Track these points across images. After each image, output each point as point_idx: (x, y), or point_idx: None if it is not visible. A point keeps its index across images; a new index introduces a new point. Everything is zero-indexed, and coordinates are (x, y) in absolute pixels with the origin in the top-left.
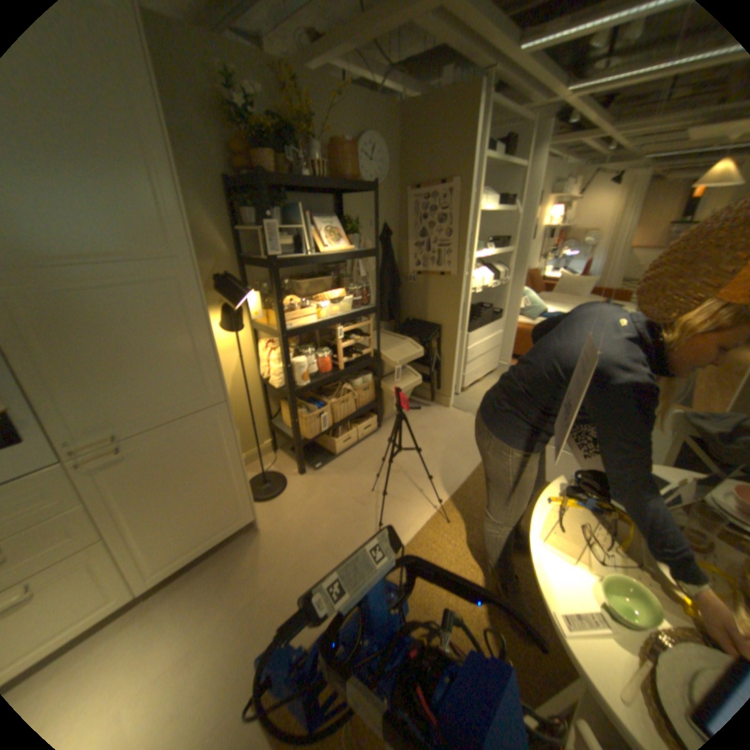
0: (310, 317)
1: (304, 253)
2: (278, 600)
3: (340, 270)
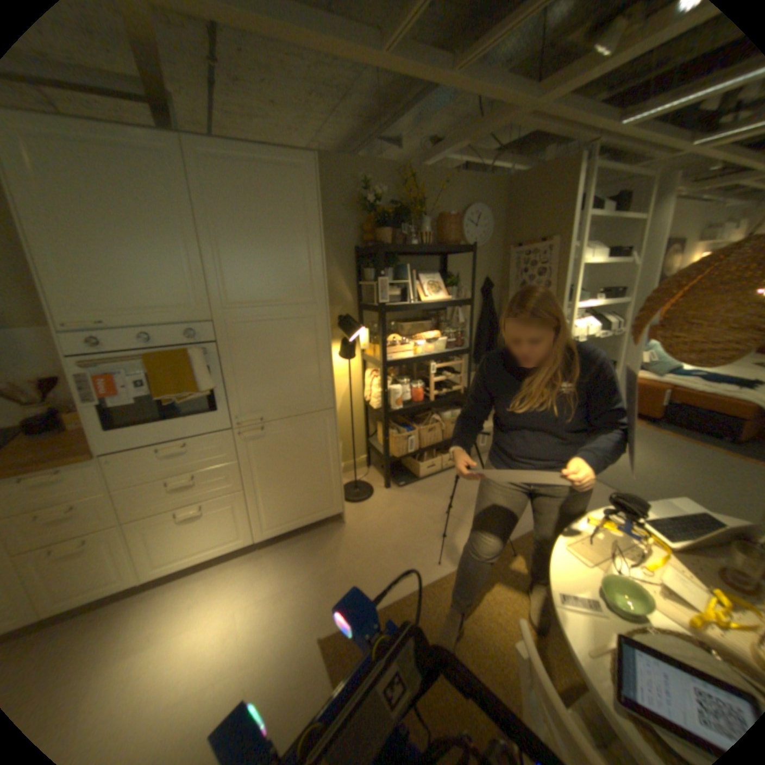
0: (409, 352)
1: (409, 301)
2: (351, 576)
3: (441, 316)
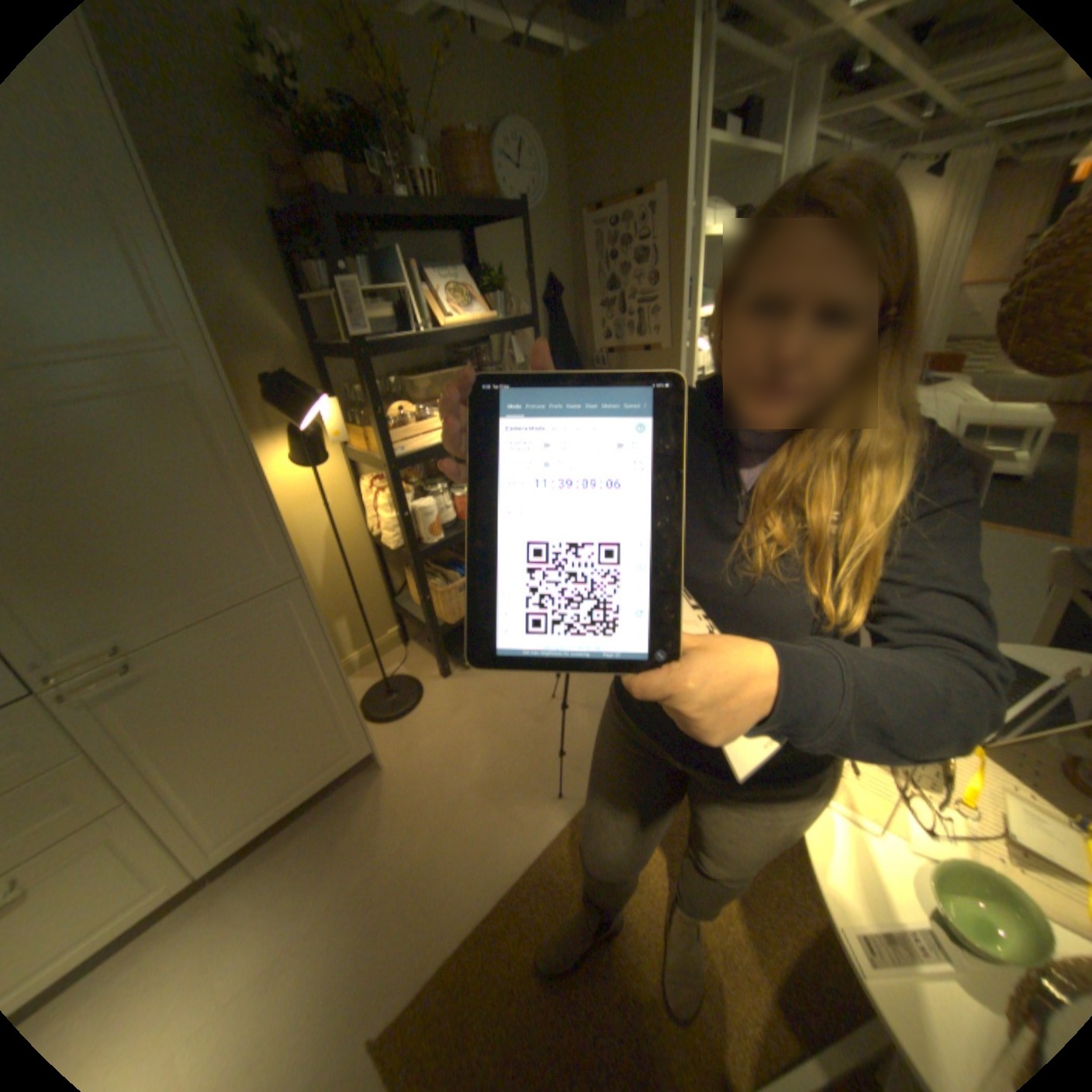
0: (435, 433)
1: (414, 328)
2: (410, 874)
3: (483, 355)
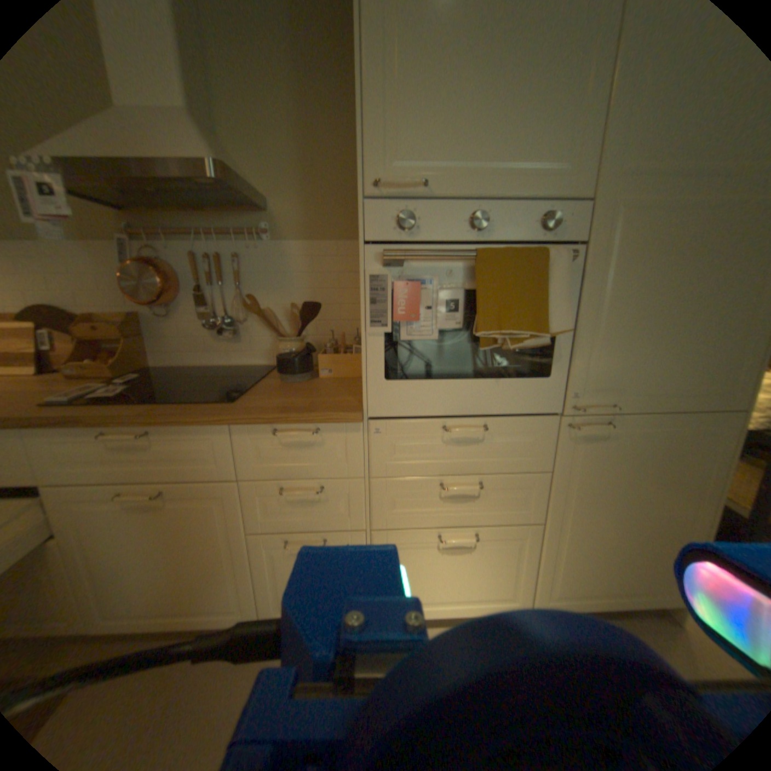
0: None
1: None
2: None
3: None
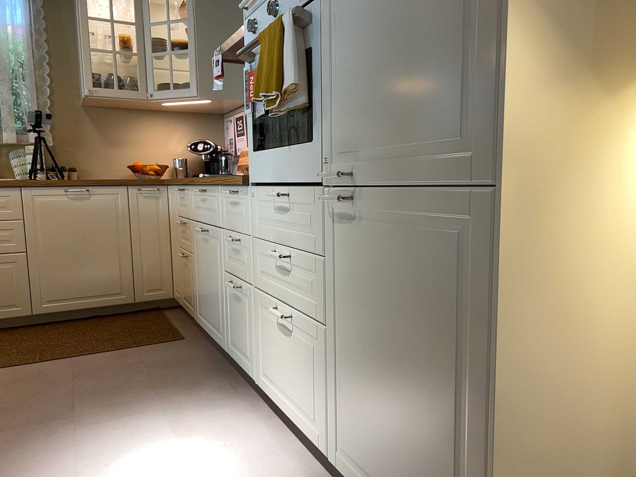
0: None
1: None
2: None
3: None
